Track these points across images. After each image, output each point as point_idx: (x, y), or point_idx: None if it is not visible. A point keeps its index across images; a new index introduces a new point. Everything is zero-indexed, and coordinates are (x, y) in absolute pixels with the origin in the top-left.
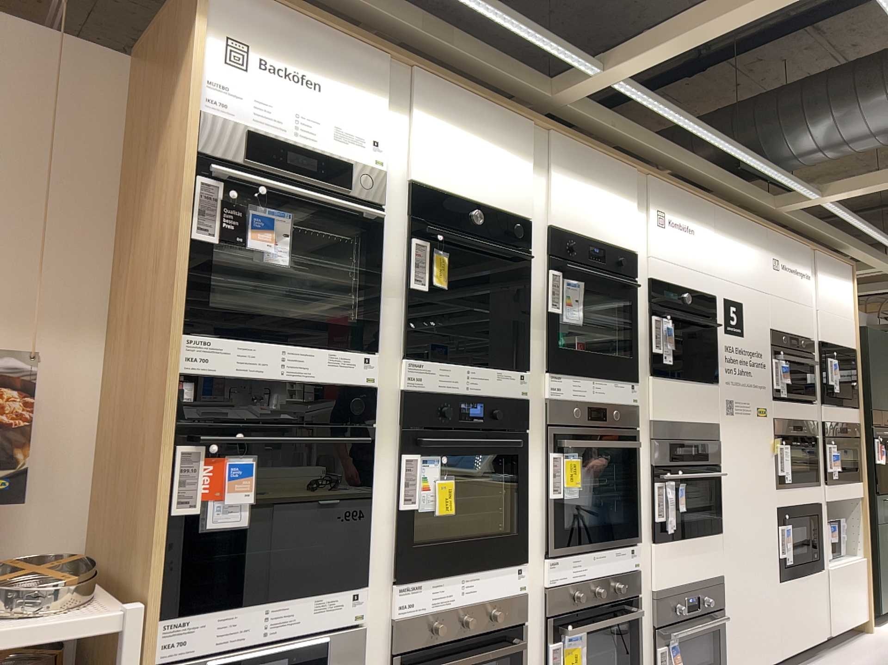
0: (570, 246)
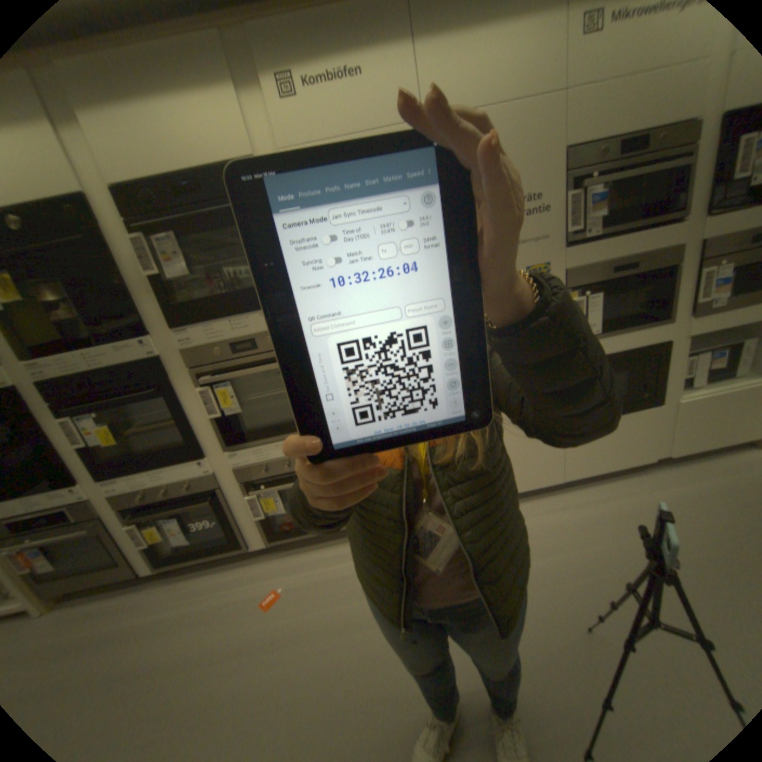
0: (143, 196)
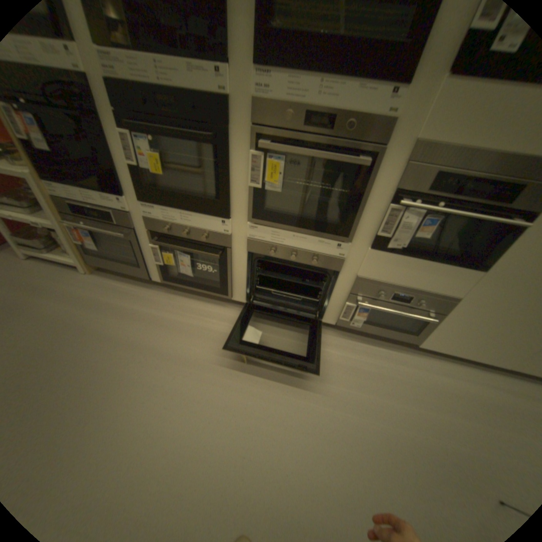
0: None
